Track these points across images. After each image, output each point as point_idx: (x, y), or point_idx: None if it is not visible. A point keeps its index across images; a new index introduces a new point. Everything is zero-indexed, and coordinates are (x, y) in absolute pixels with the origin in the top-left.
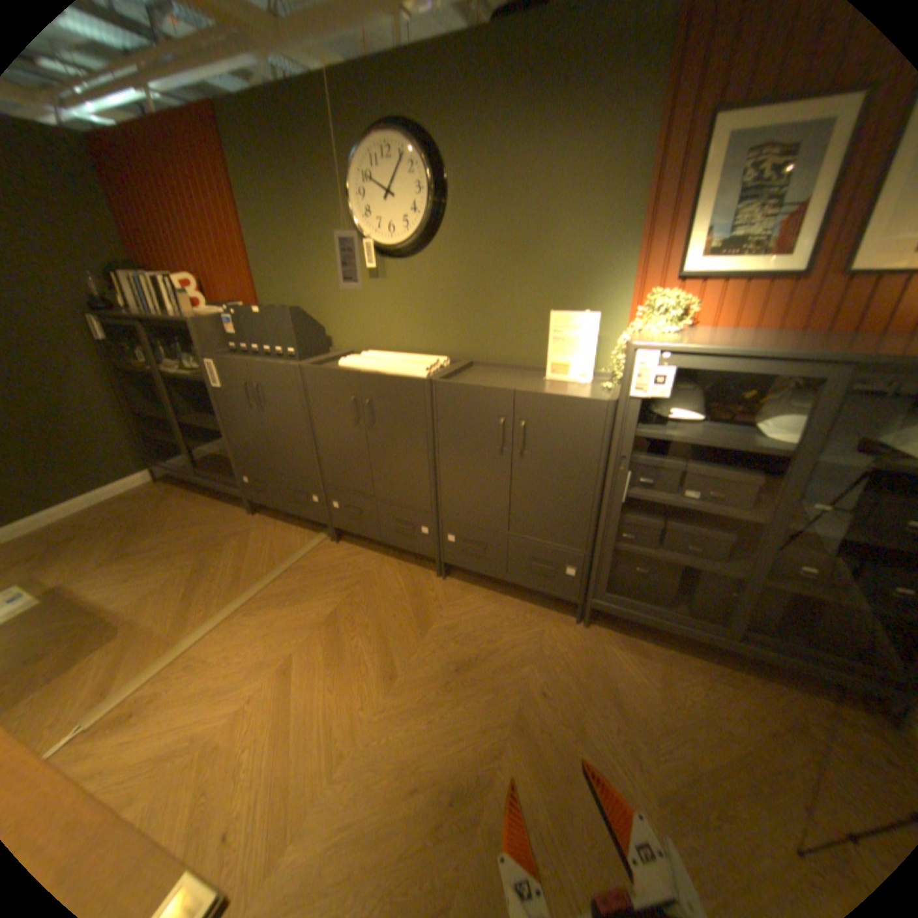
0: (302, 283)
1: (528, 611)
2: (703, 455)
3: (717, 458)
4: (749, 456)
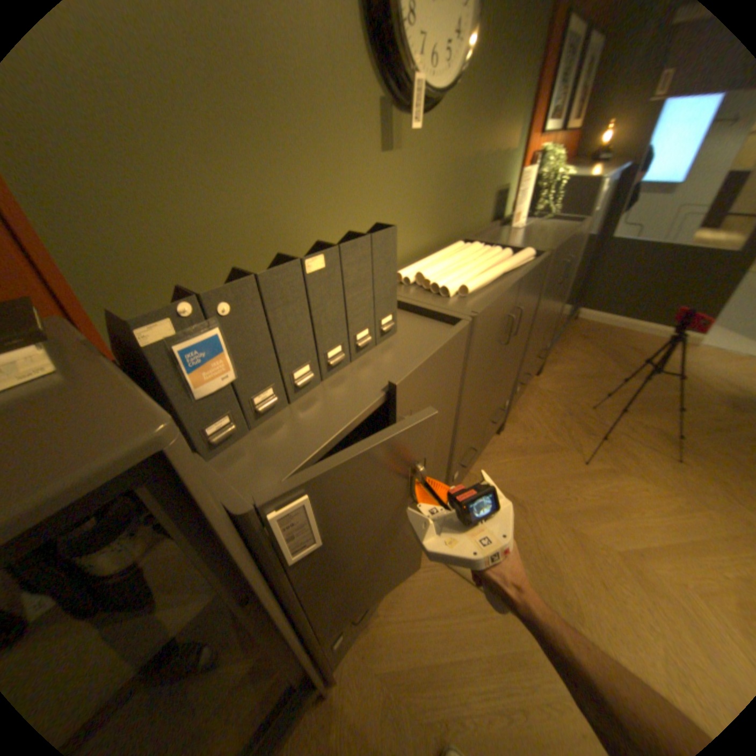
0: (247, 175)
1: (529, 393)
2: None
3: None
4: None
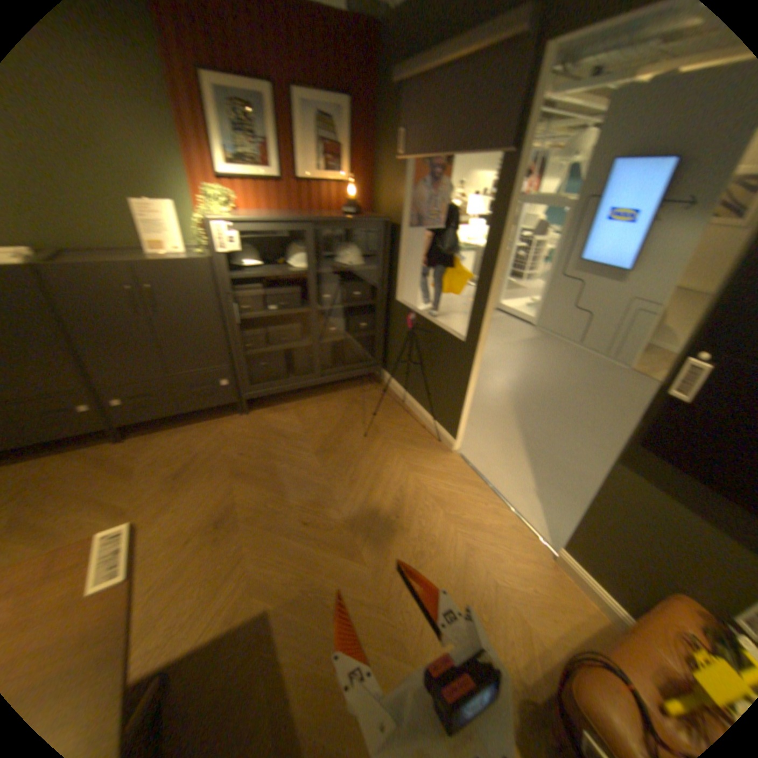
0: None
1: (207, 426)
2: (271, 286)
3: (278, 286)
4: (292, 282)
